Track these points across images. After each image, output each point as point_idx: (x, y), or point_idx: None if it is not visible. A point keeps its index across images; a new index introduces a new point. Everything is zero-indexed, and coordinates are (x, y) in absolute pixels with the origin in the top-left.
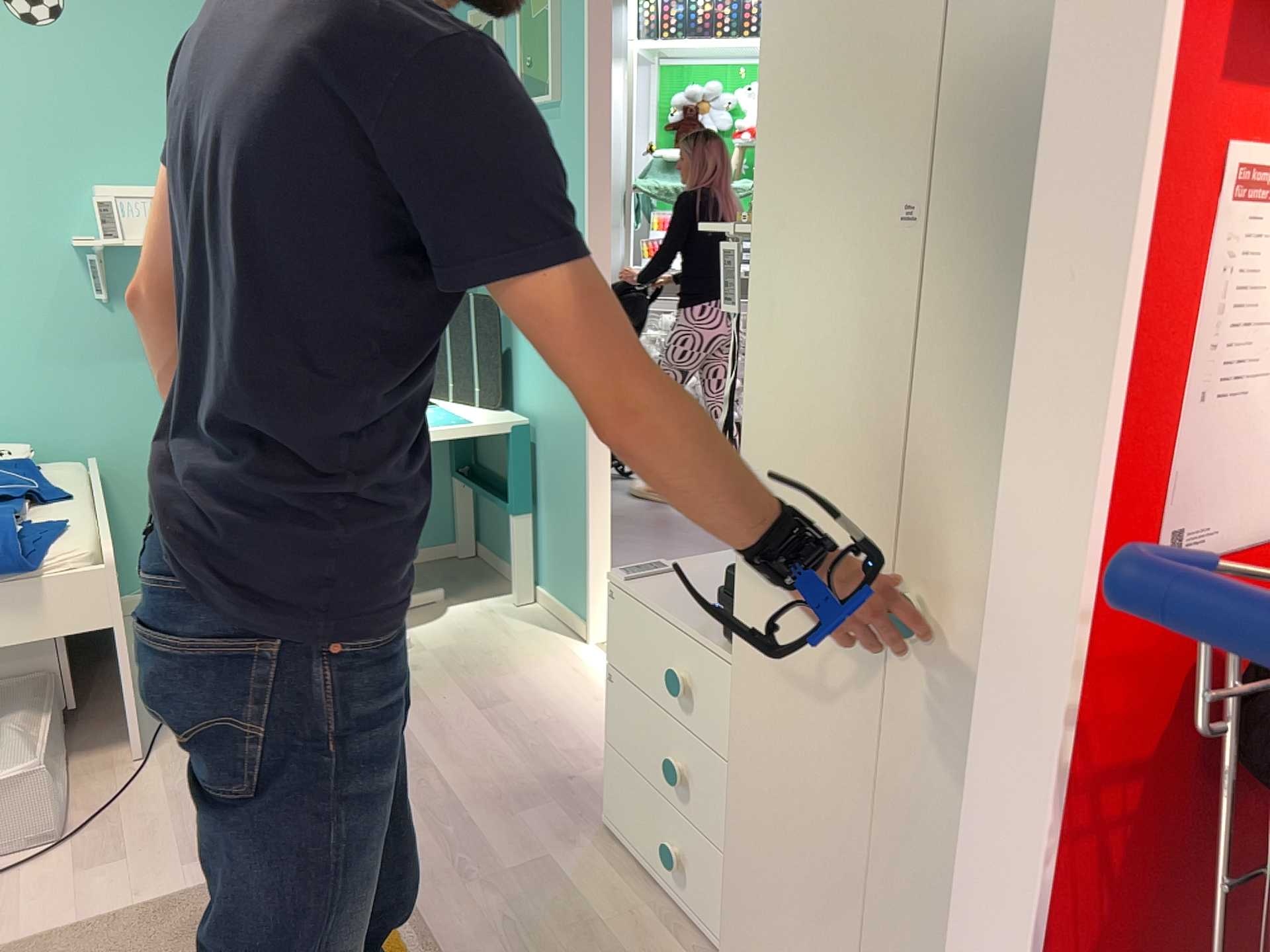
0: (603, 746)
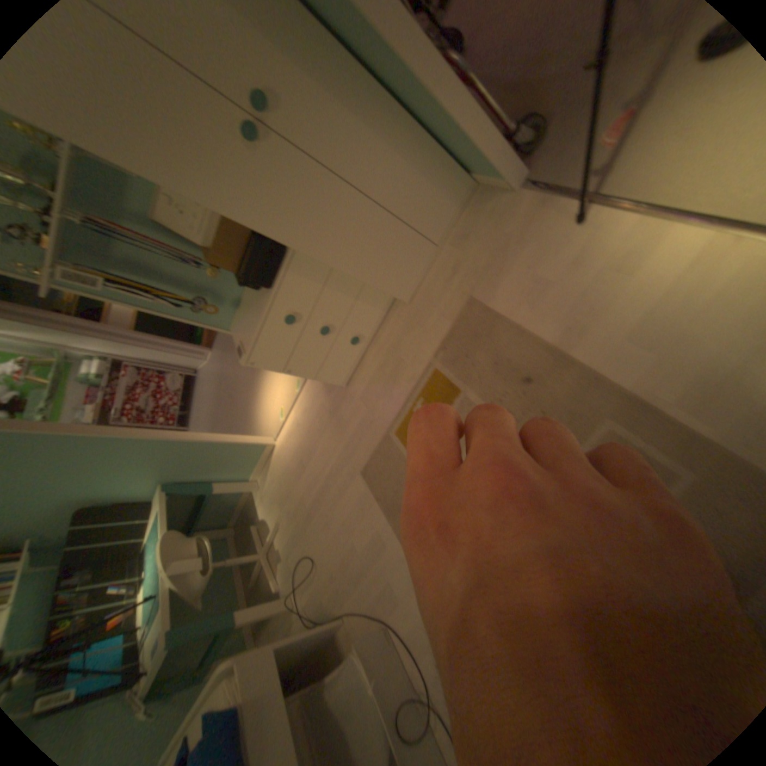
0: (314, 406)
